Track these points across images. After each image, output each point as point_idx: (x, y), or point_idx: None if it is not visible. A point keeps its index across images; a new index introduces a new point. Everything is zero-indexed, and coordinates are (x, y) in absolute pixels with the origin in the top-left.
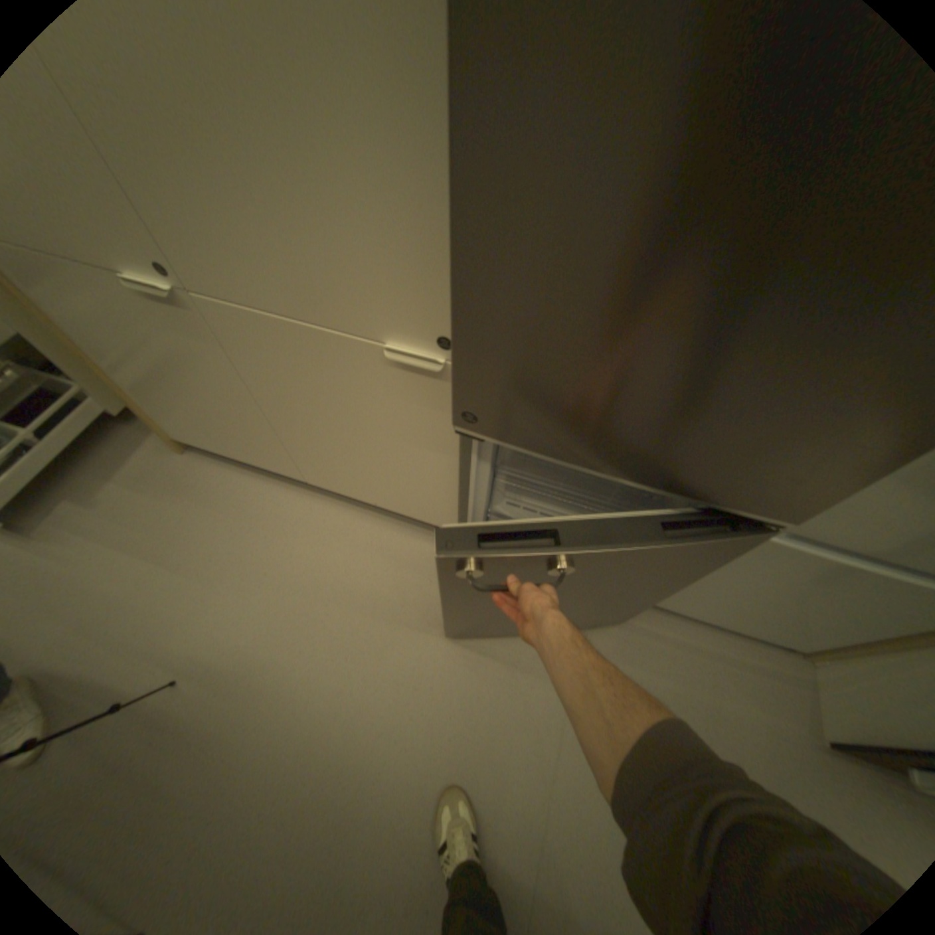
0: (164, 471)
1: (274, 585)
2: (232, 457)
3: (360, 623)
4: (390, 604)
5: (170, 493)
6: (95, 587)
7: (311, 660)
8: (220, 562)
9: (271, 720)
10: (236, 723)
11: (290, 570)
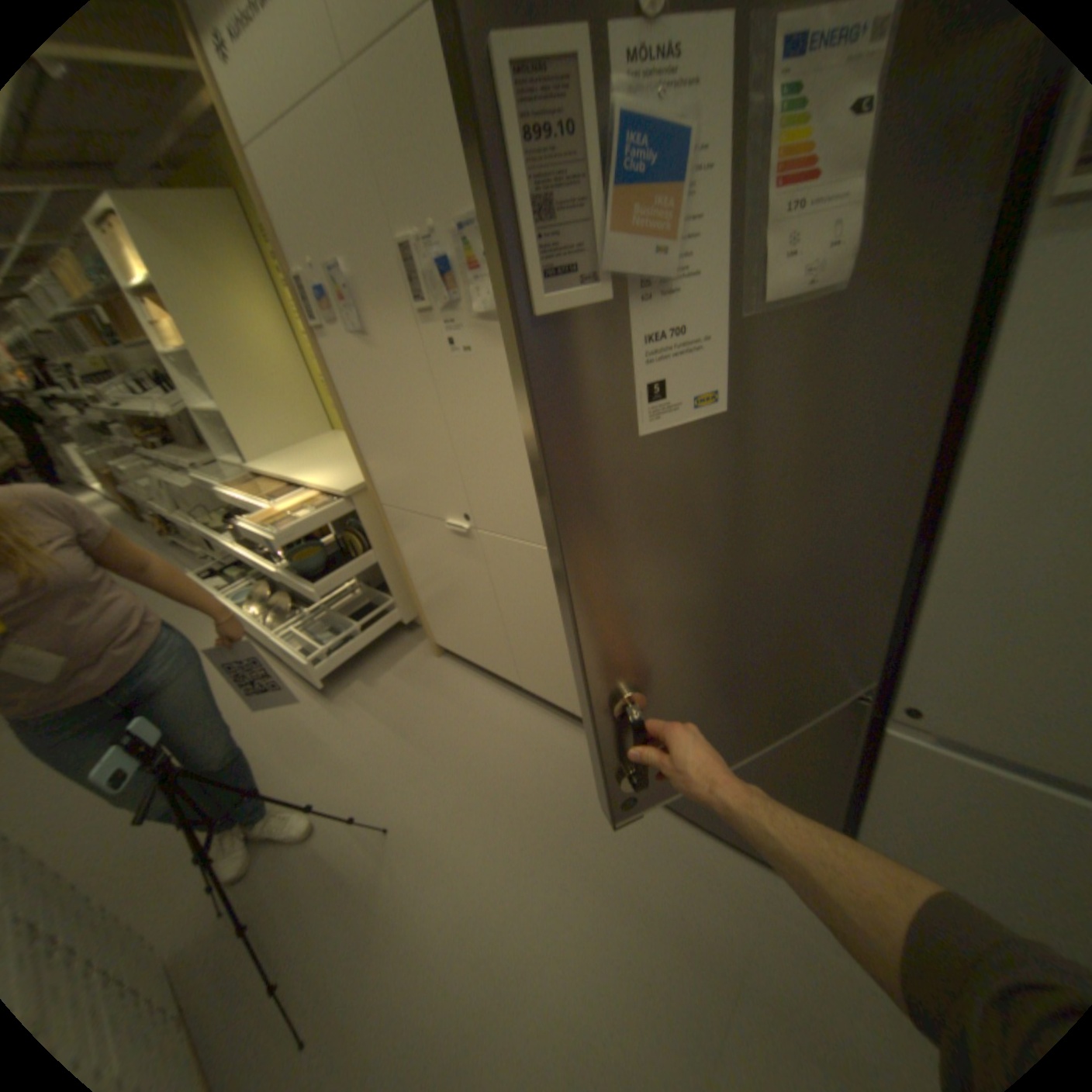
0: (422, 668)
1: (476, 769)
2: (471, 659)
3: (539, 819)
4: (570, 809)
5: (422, 683)
6: (356, 743)
7: (490, 842)
8: (442, 742)
9: (446, 886)
10: (419, 880)
11: (492, 759)
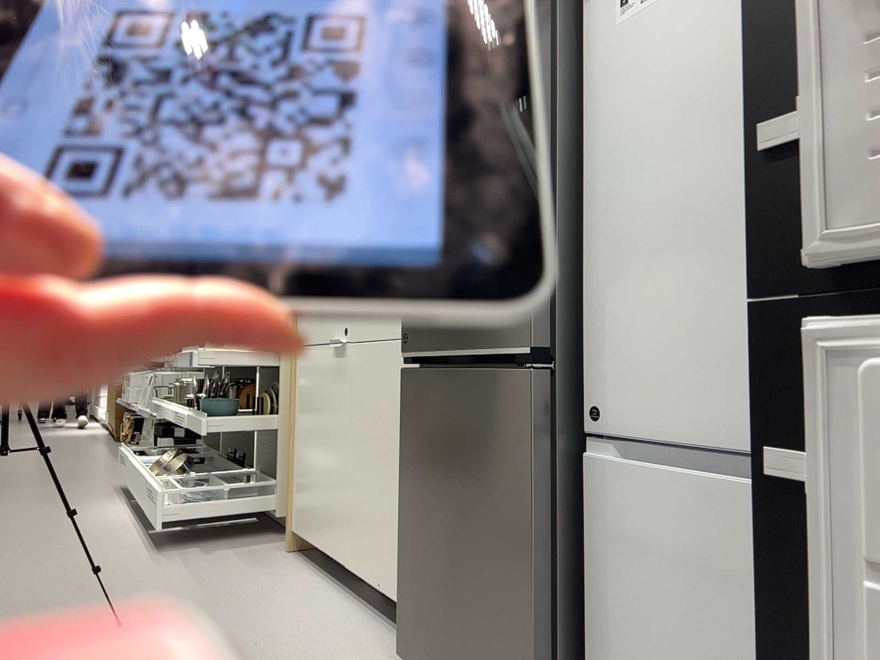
0: (267, 555)
1: (247, 619)
2: (315, 542)
3: None
4: None
5: (255, 563)
6: (155, 579)
7: None
8: (233, 598)
9: None
10: None
11: (269, 618)
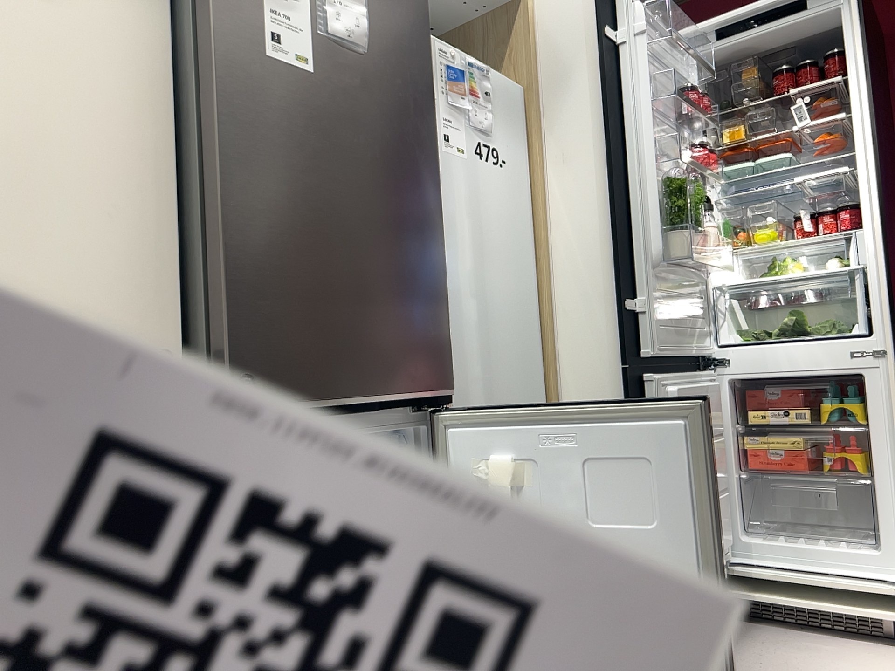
0: None
1: None
2: None
3: None
4: None
5: None
6: None
7: None
8: None
9: None
10: None
11: None
